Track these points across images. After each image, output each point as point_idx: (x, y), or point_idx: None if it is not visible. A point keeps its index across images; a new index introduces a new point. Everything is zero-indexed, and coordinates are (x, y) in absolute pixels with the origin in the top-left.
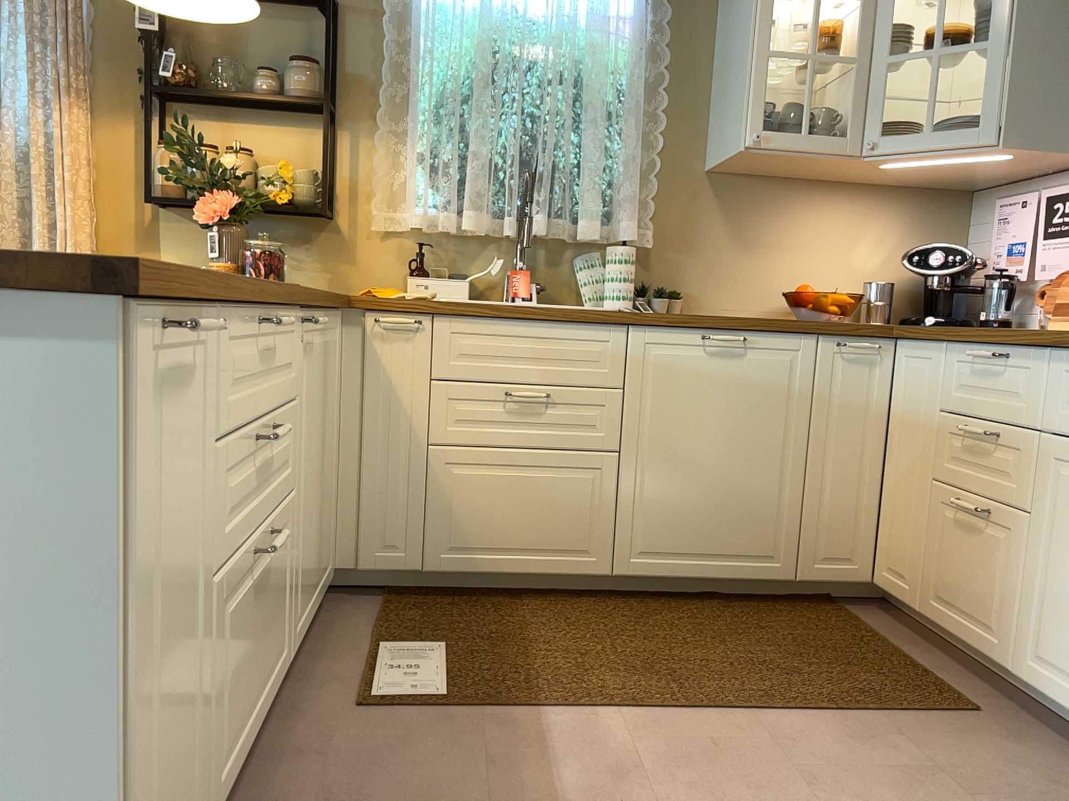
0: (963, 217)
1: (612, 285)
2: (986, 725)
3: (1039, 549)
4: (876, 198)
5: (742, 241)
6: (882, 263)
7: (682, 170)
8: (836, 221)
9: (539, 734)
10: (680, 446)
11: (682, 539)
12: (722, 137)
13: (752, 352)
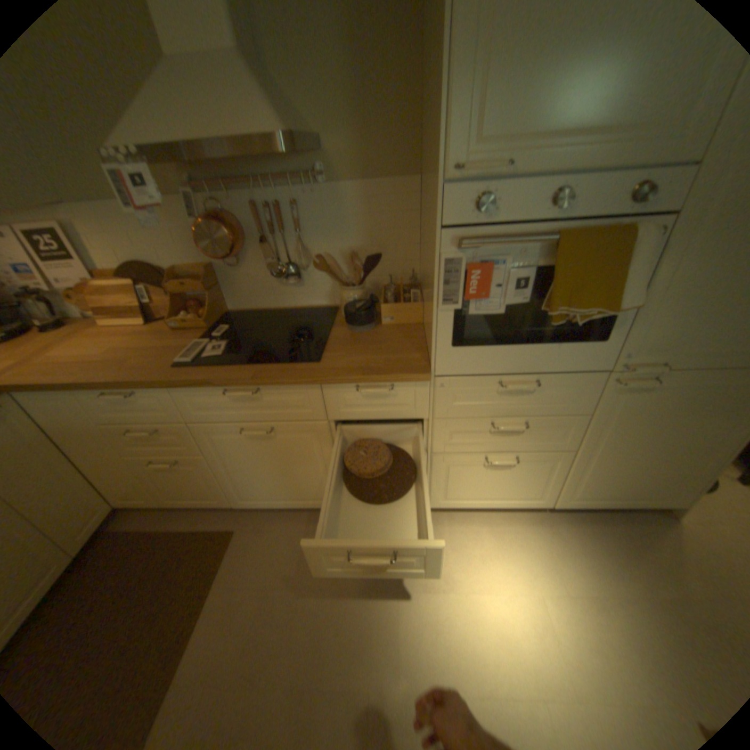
0: None
1: None
2: (240, 535)
3: (216, 466)
4: None
5: None
6: None
7: None
8: None
9: None
10: None
11: None
12: None
13: None
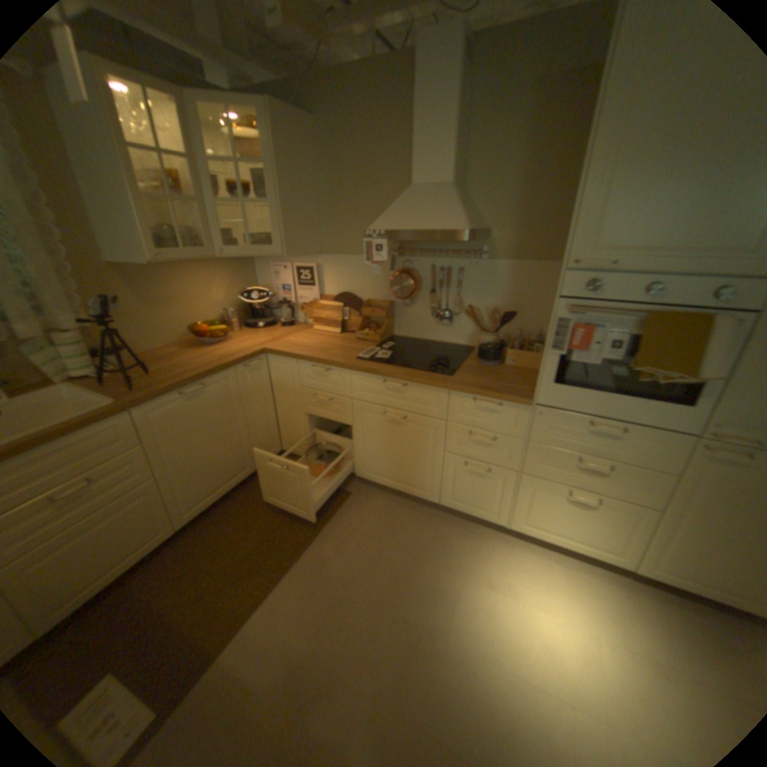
0: (250, 265)
1: (69, 364)
2: (355, 498)
3: (357, 437)
4: (210, 263)
5: (146, 303)
6: (223, 296)
7: (82, 265)
8: (194, 280)
9: (230, 675)
10: (185, 453)
11: (203, 492)
12: (111, 245)
13: (205, 390)
